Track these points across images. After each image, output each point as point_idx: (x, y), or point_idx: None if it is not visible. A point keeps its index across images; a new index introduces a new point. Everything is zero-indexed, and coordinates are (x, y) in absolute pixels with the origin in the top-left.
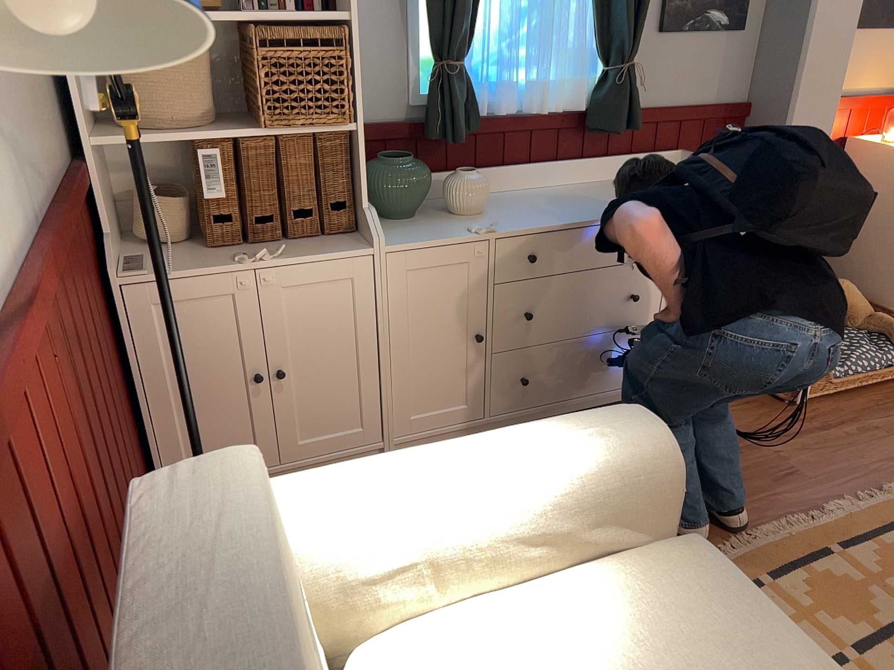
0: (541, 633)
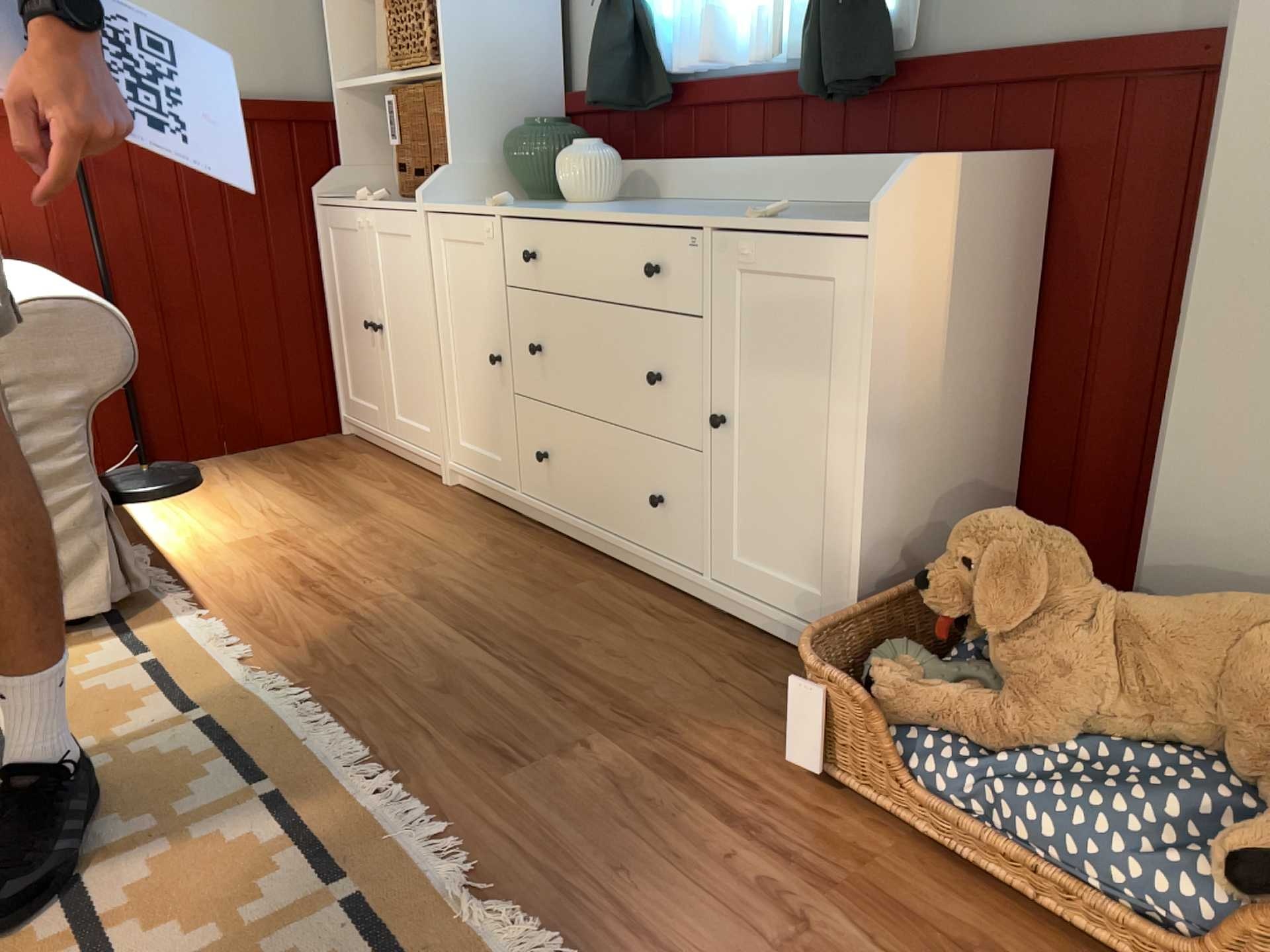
0: None
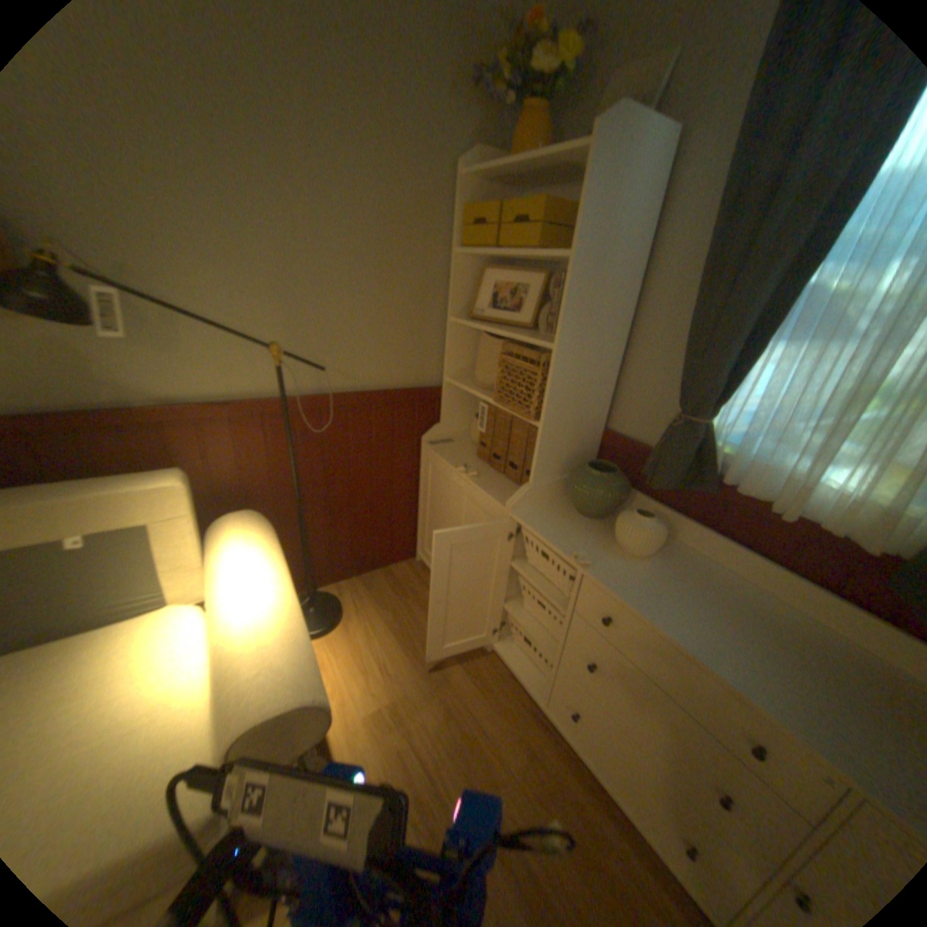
0: (159, 688)
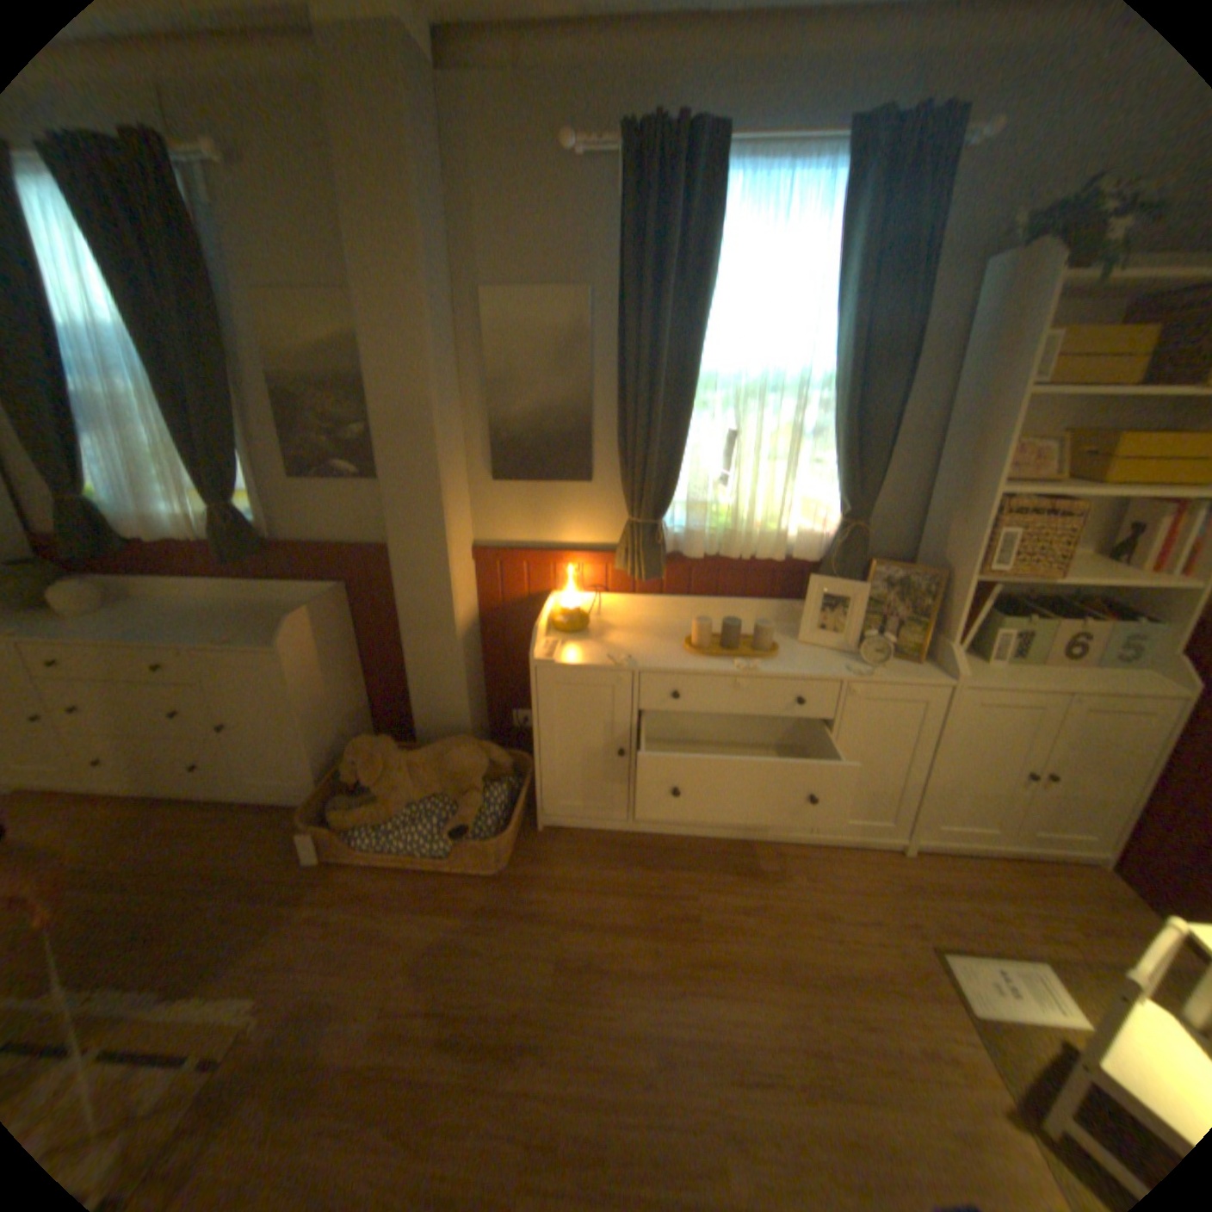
0: None
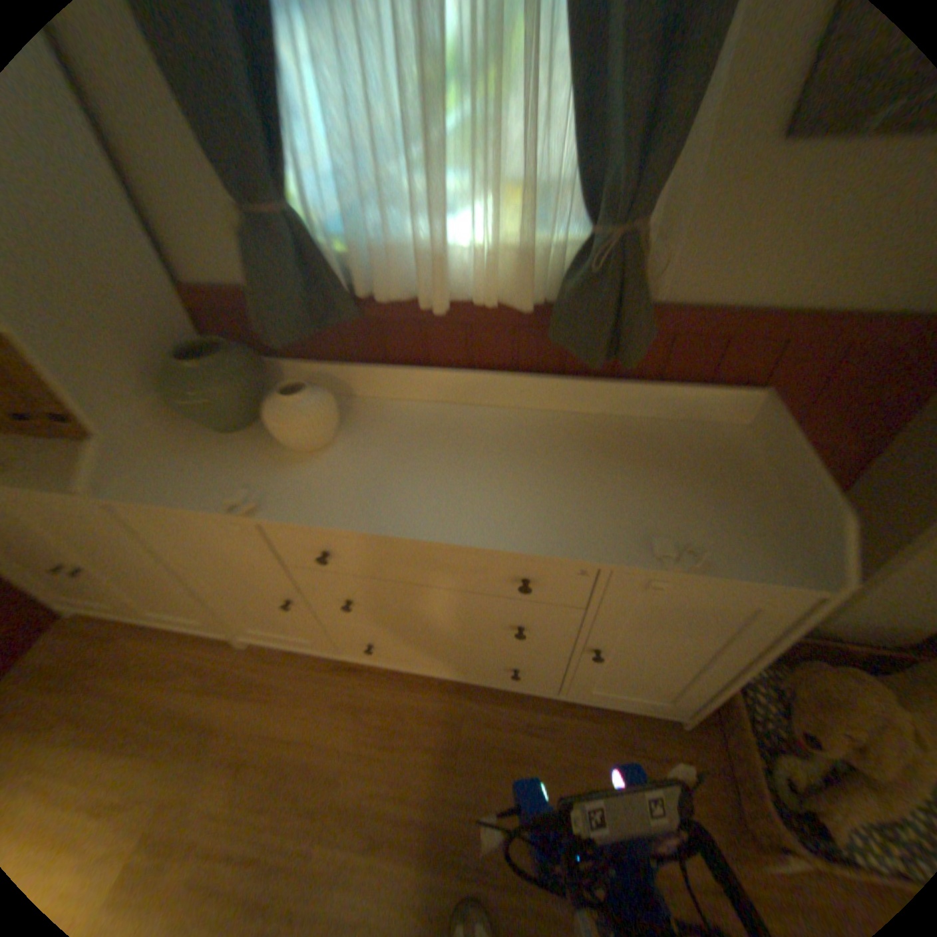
0: None
